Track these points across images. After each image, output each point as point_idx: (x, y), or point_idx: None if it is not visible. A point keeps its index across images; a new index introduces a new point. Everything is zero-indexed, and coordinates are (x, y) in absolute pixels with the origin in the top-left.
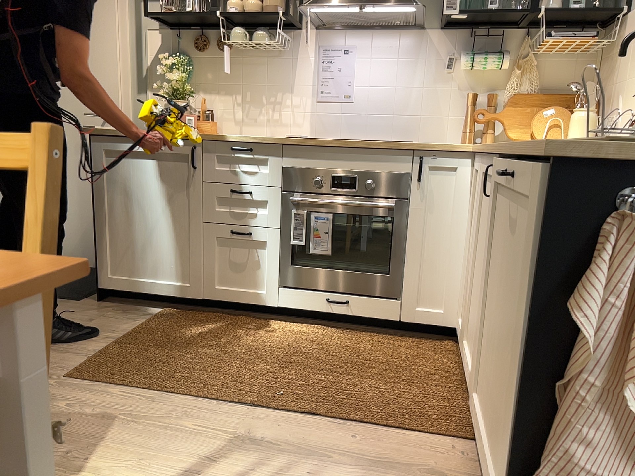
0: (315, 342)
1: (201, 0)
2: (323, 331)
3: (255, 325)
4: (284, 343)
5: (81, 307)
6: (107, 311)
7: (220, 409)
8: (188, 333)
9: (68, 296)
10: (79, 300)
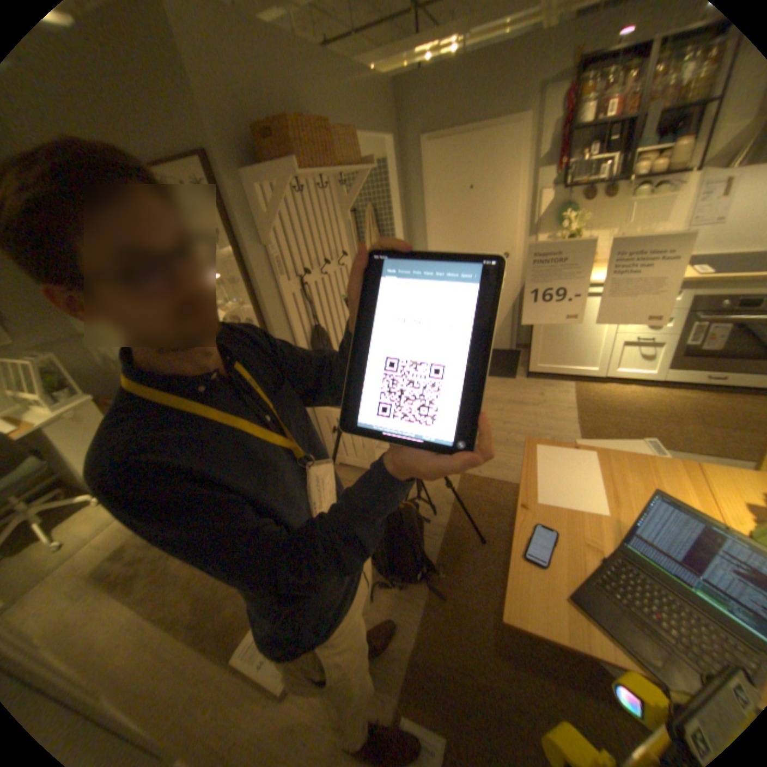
0: (706, 405)
1: (609, 165)
2: (700, 395)
3: (650, 393)
4: (686, 407)
5: (523, 384)
6: (542, 386)
7: (698, 458)
8: (615, 402)
9: (506, 376)
10: (516, 378)
